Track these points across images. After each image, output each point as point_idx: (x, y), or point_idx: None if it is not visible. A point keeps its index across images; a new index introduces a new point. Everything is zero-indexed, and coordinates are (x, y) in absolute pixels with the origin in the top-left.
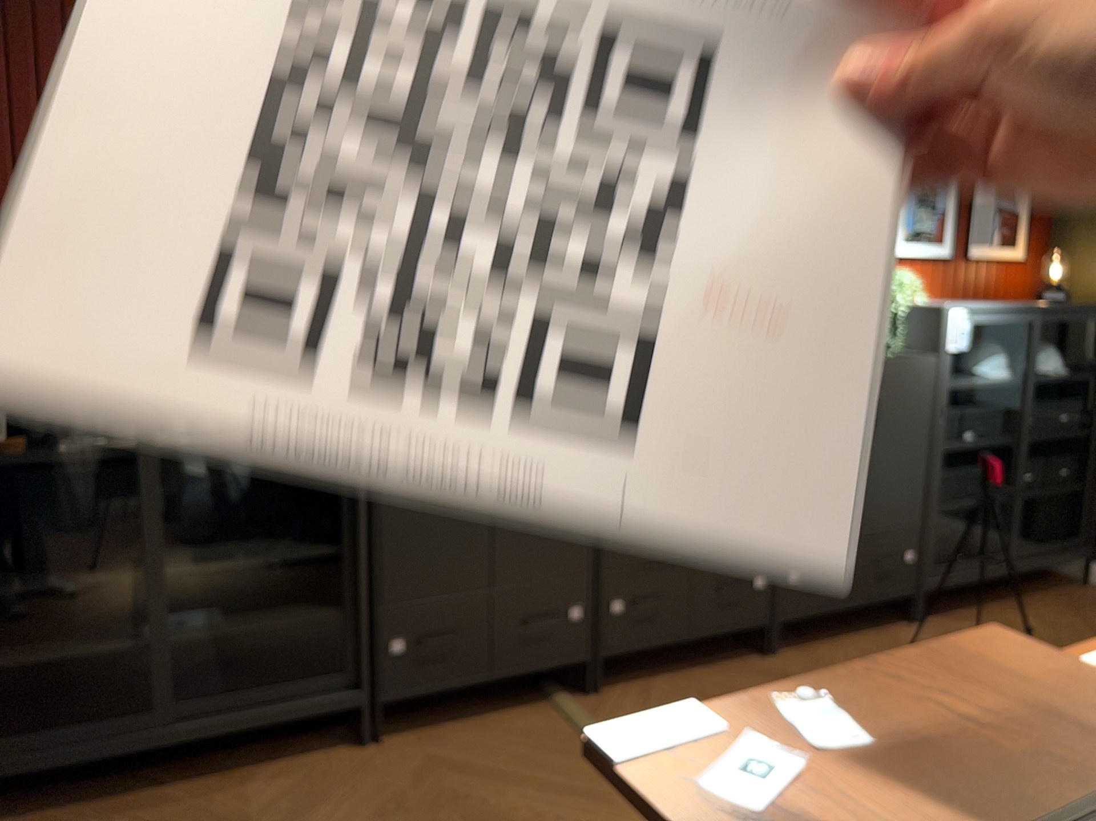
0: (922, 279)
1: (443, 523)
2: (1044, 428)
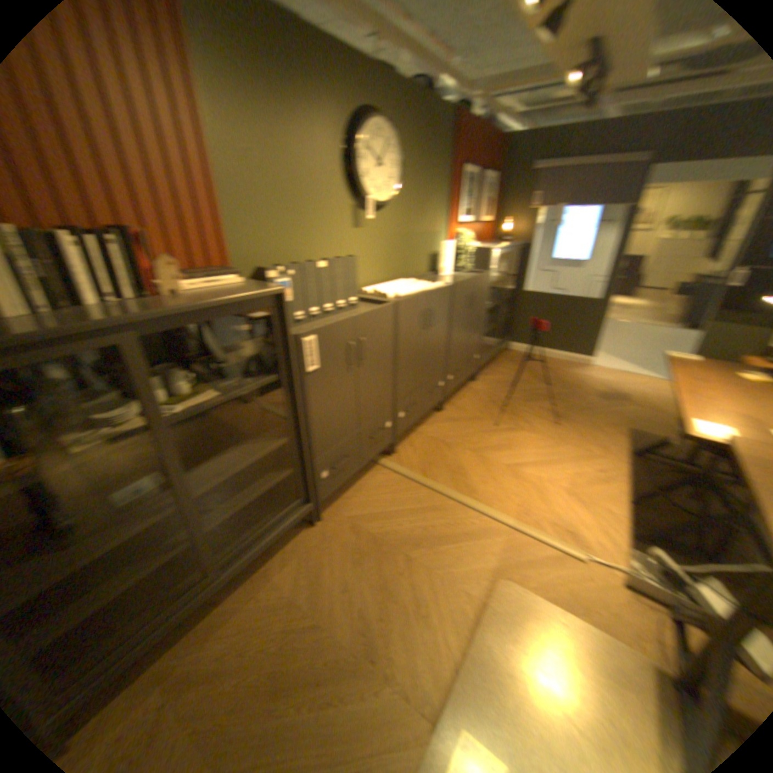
0: (471, 234)
1: (340, 405)
2: (504, 295)
